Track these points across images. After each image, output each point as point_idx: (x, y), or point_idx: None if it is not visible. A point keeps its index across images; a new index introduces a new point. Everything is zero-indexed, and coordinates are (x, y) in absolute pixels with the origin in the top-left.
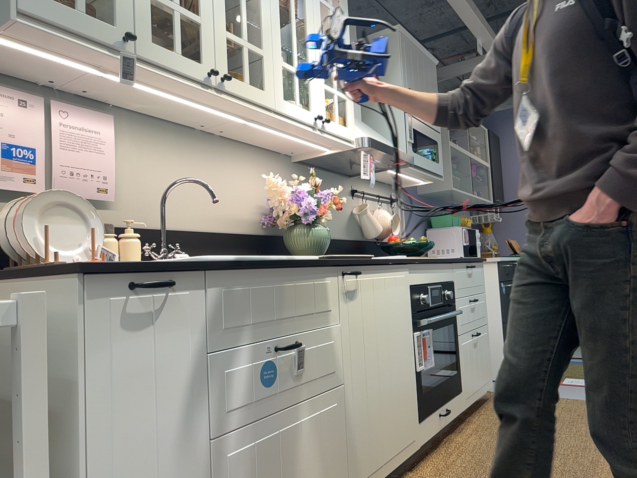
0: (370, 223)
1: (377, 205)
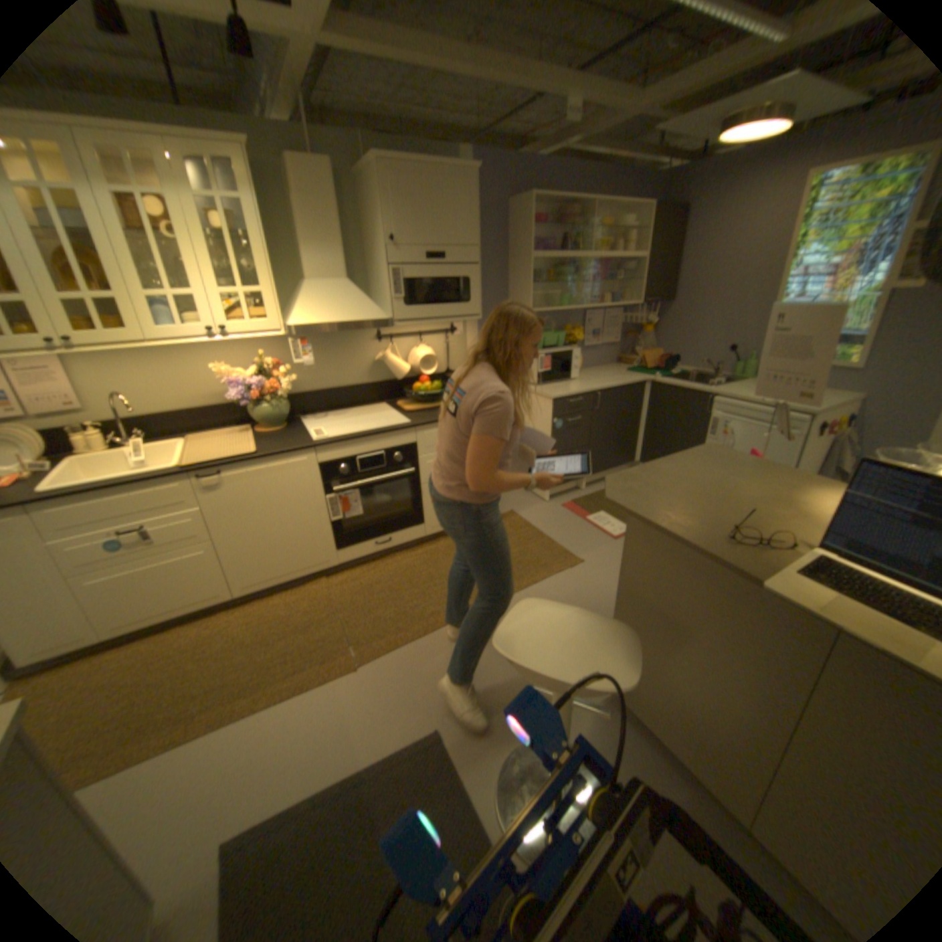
0: (391, 369)
1: (419, 342)
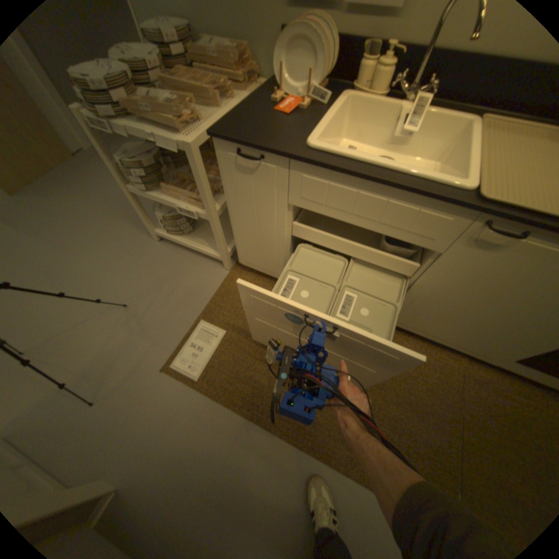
0: None
1: None
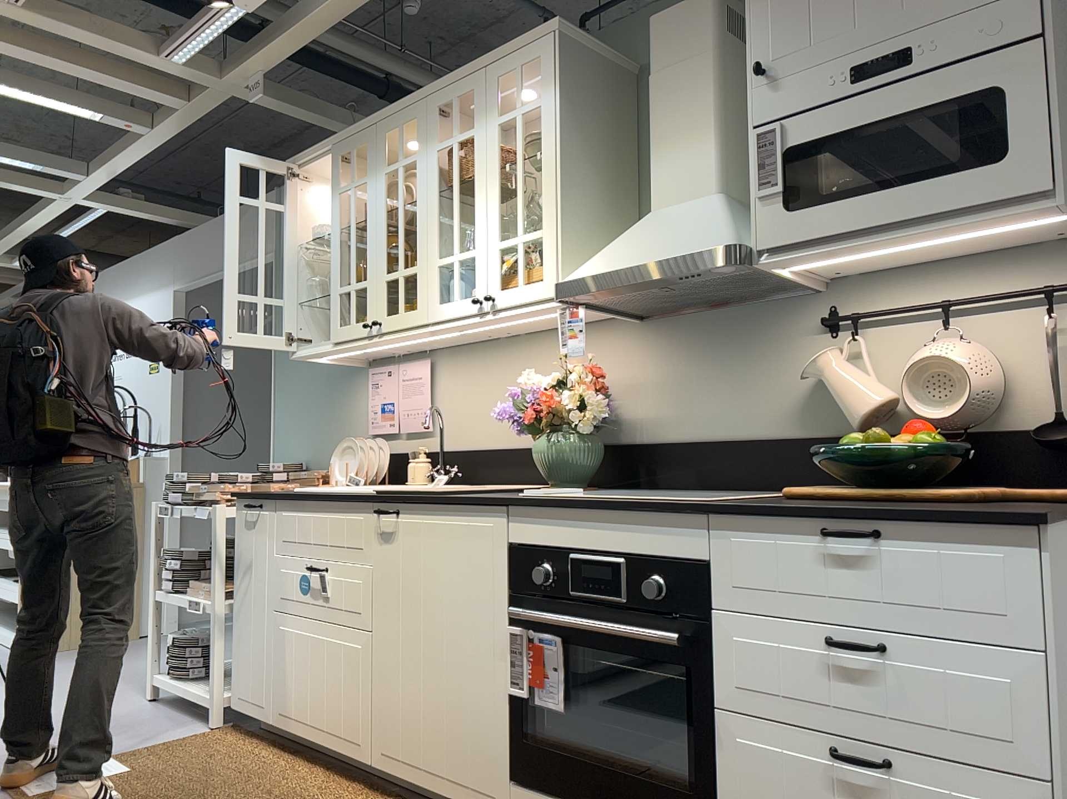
0: (837, 395)
1: (951, 327)
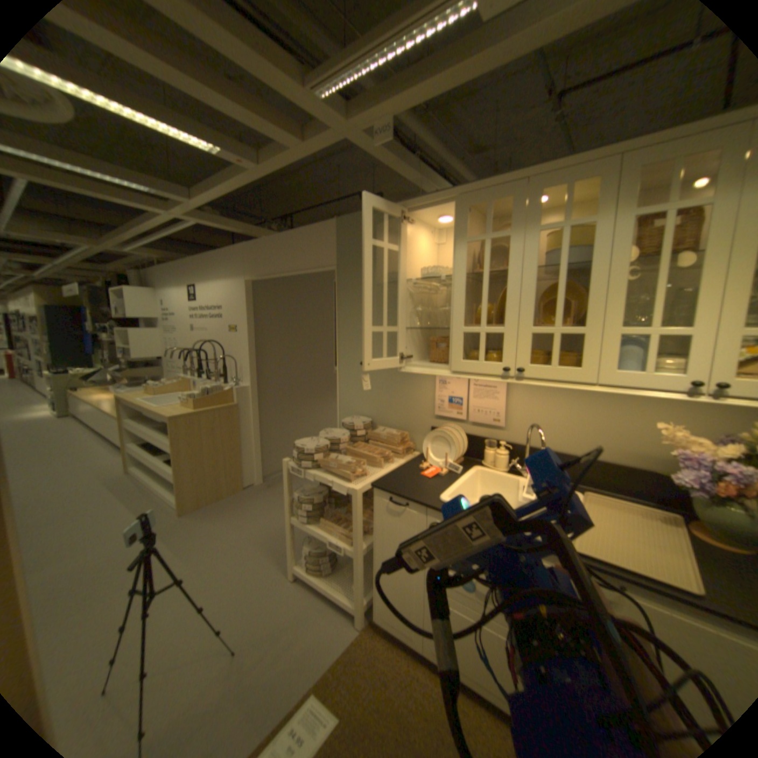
0: None
1: None
